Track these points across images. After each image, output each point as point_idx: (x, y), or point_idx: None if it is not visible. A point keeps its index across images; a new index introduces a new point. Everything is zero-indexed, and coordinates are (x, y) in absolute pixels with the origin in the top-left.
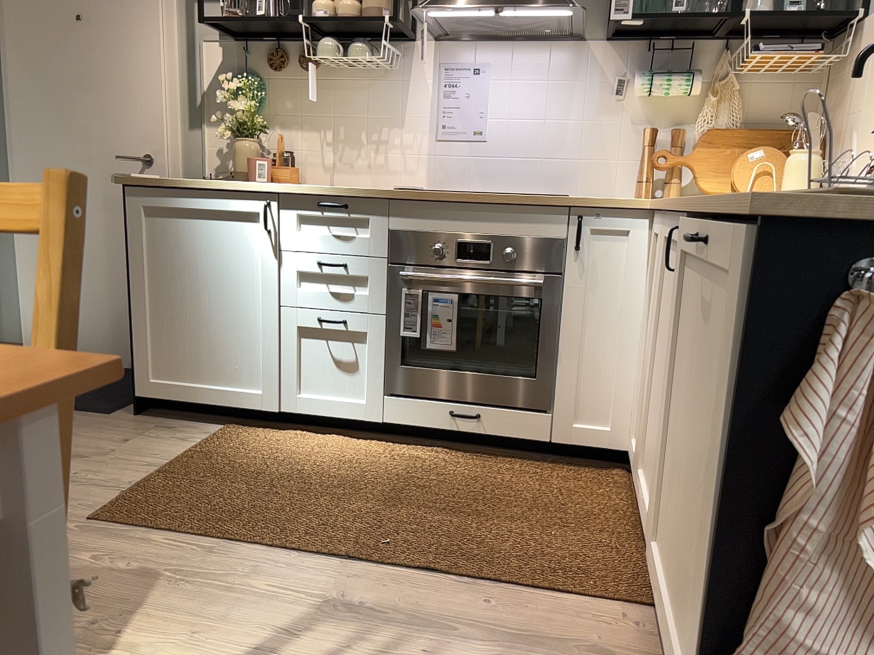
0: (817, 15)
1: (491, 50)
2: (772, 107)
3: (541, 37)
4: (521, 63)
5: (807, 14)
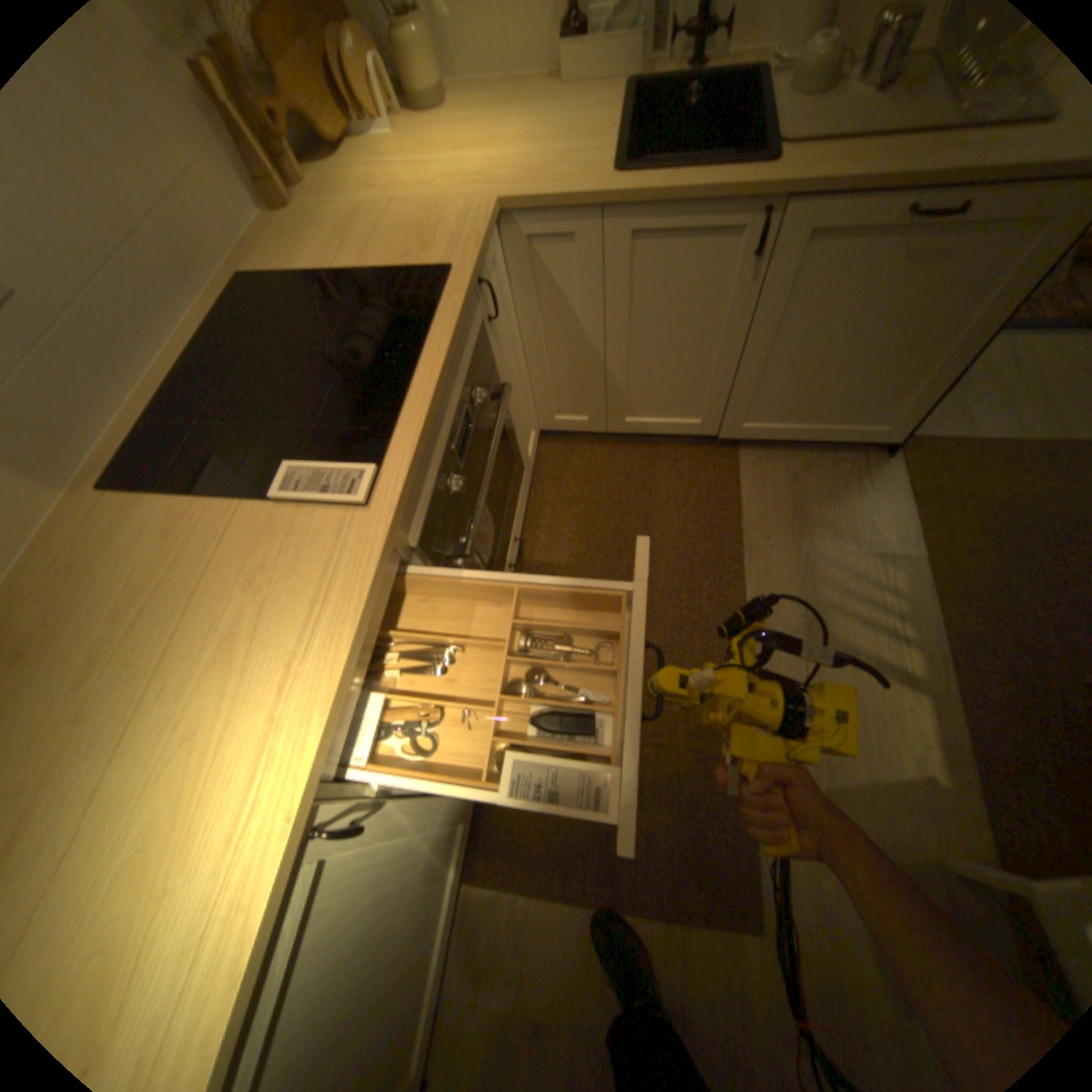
0: None
1: None
2: None
3: None
4: None
5: None
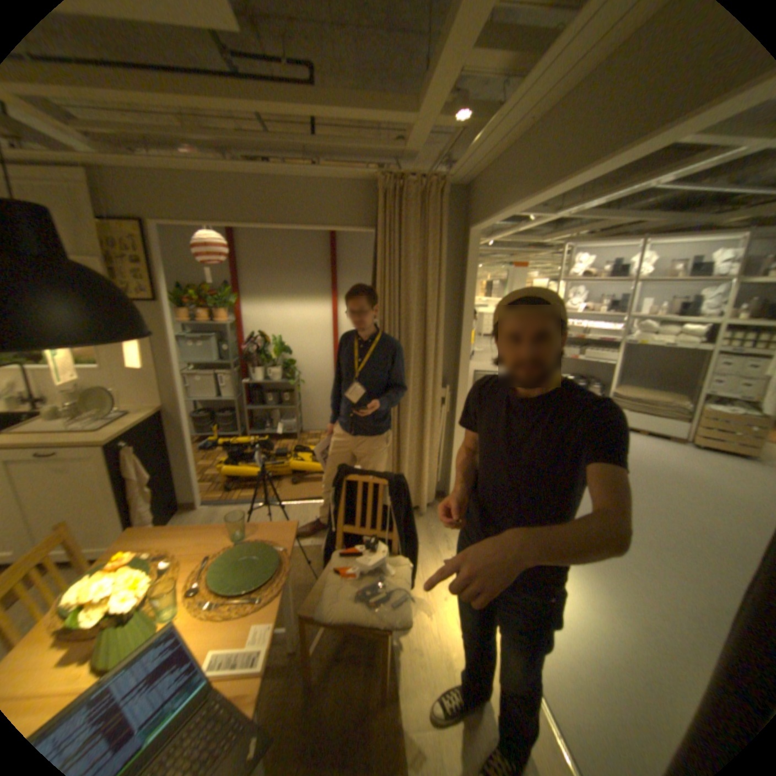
0: None
1: None
2: None
3: None
4: None
5: None
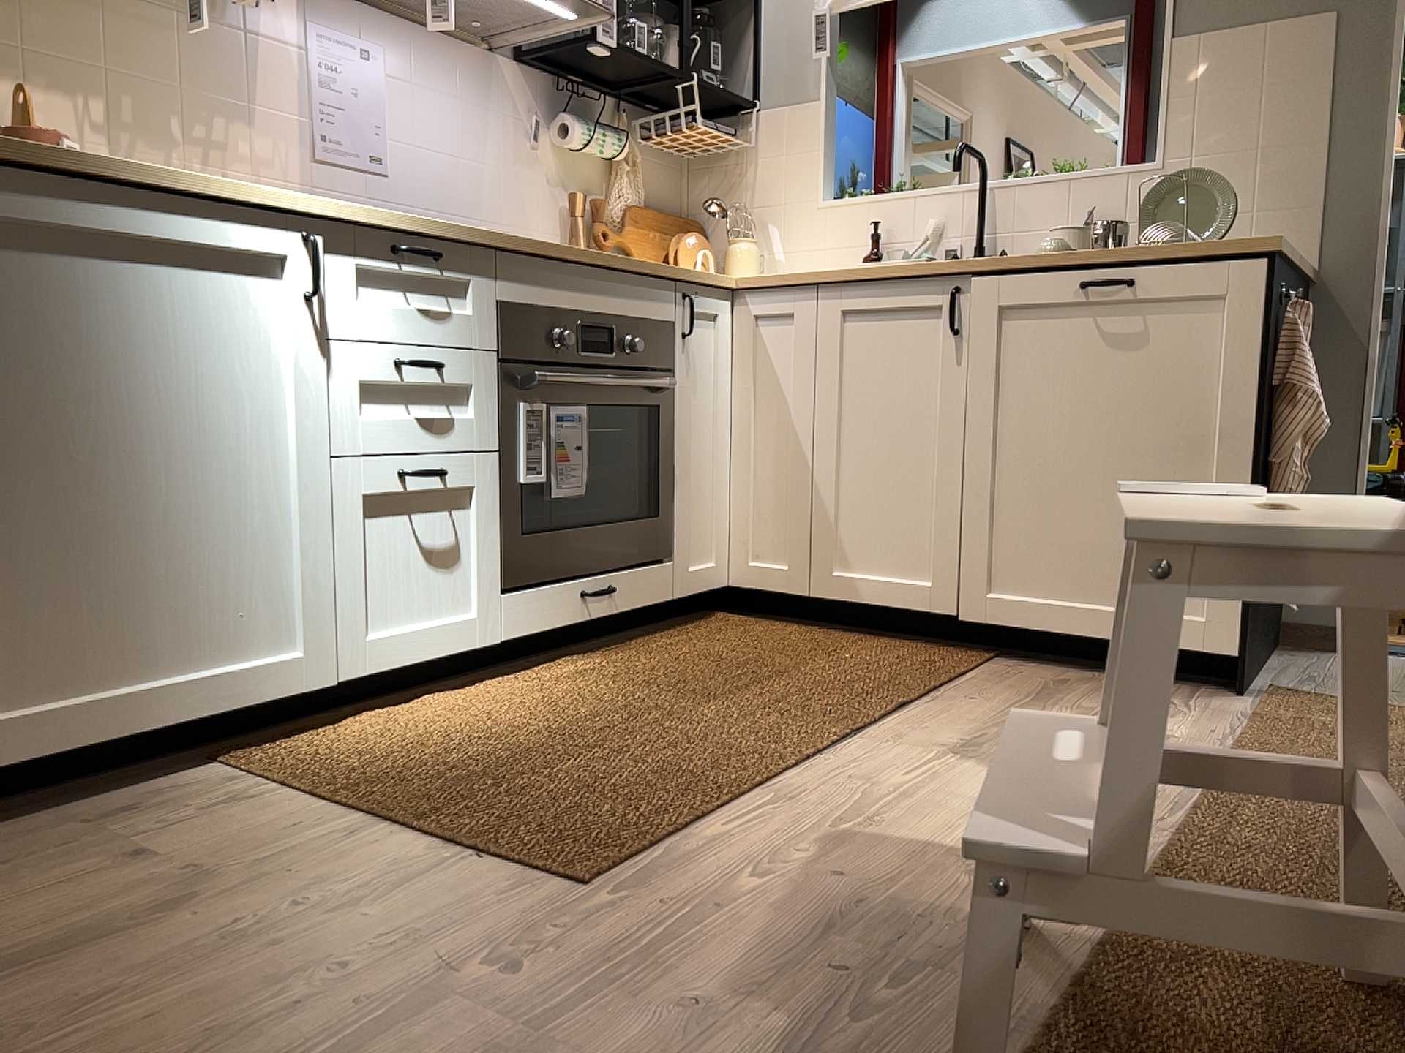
0: (734, 98)
1: (388, 31)
2: (656, 189)
3: (449, 34)
4: (427, 66)
5: (723, 94)
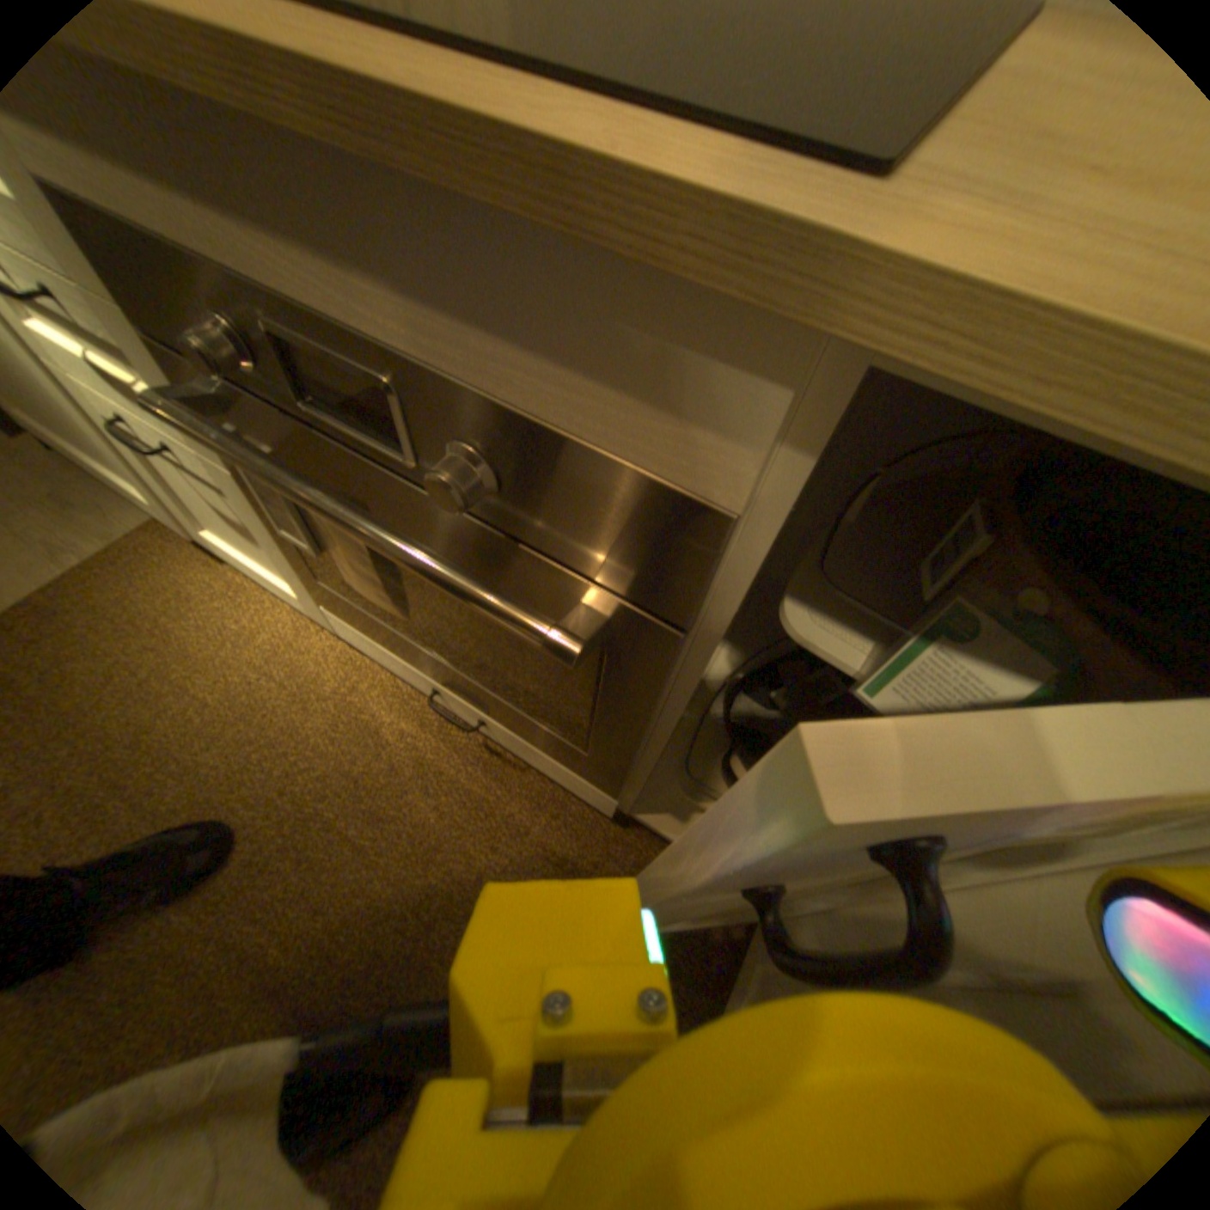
0: None
1: None
2: None
3: None
4: None
5: None
